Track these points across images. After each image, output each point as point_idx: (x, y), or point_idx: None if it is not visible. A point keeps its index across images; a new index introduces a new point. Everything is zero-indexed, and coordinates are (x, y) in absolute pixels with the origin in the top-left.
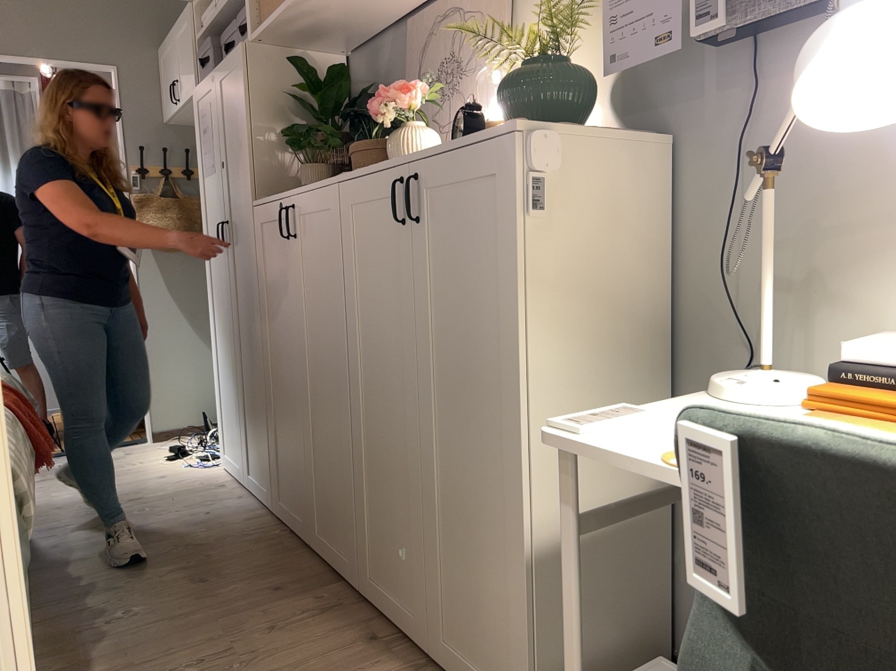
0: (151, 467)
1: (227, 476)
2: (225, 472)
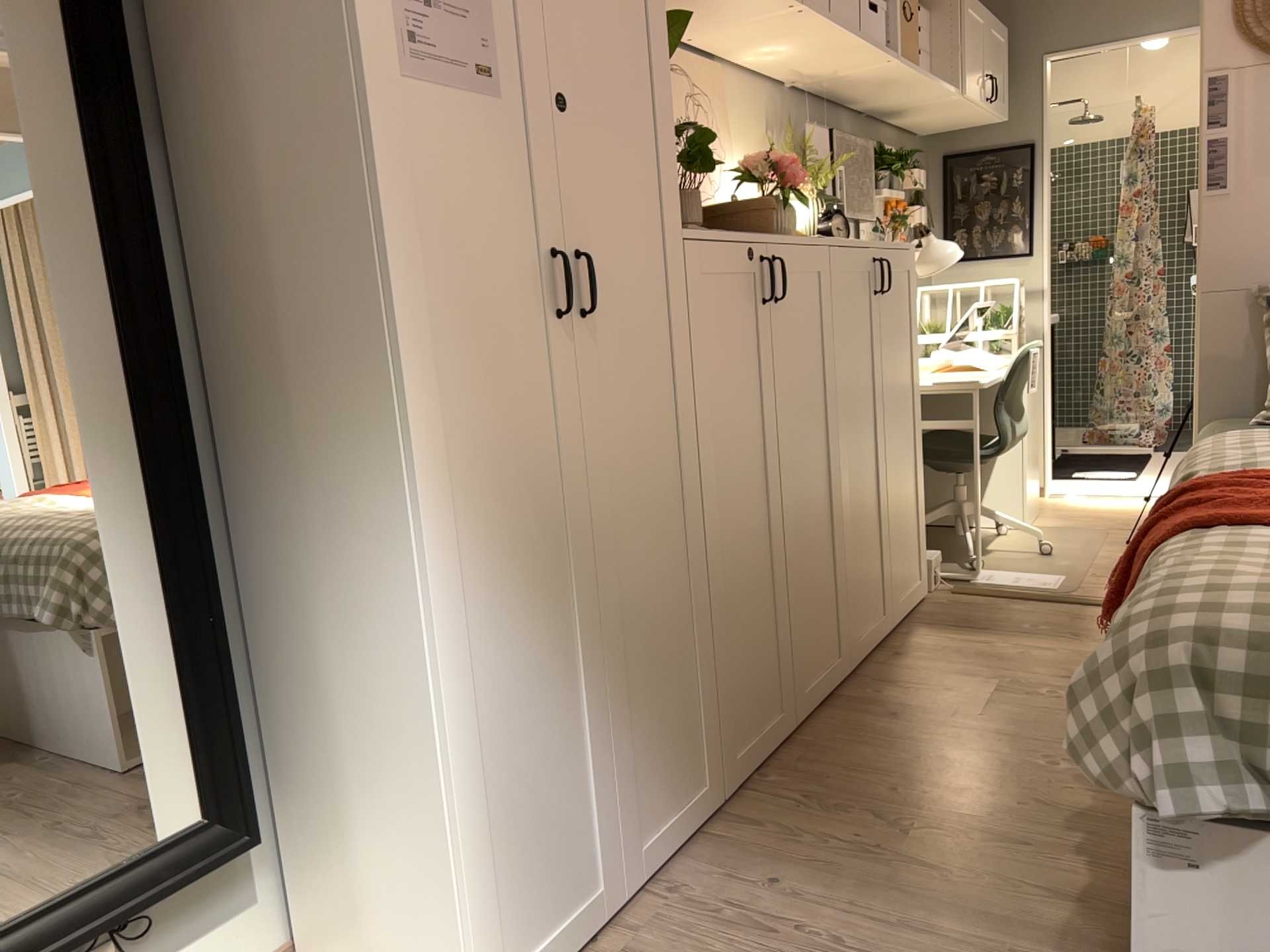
0: None
1: None
2: None
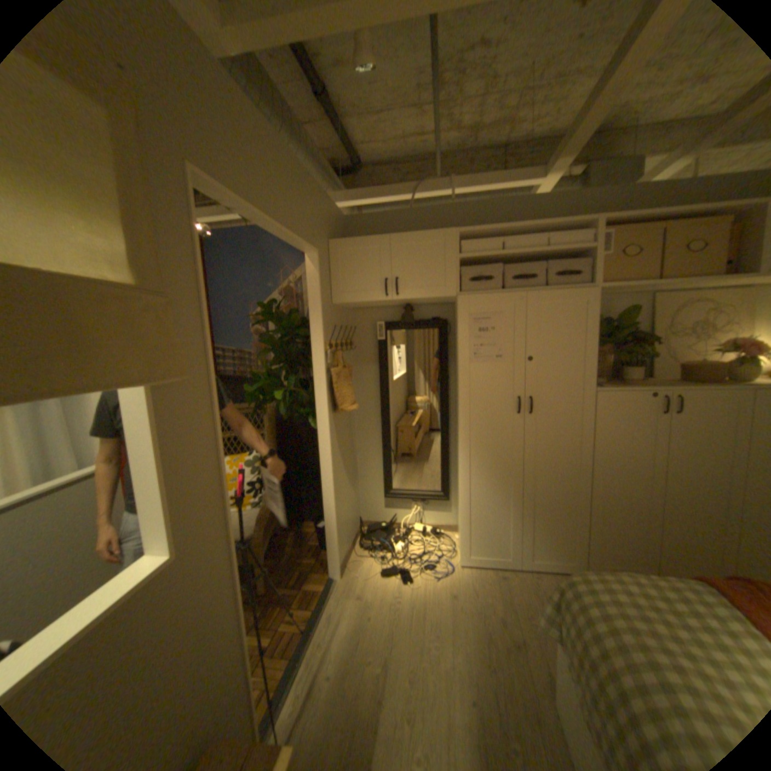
0: (420, 597)
1: (486, 571)
2: (475, 570)
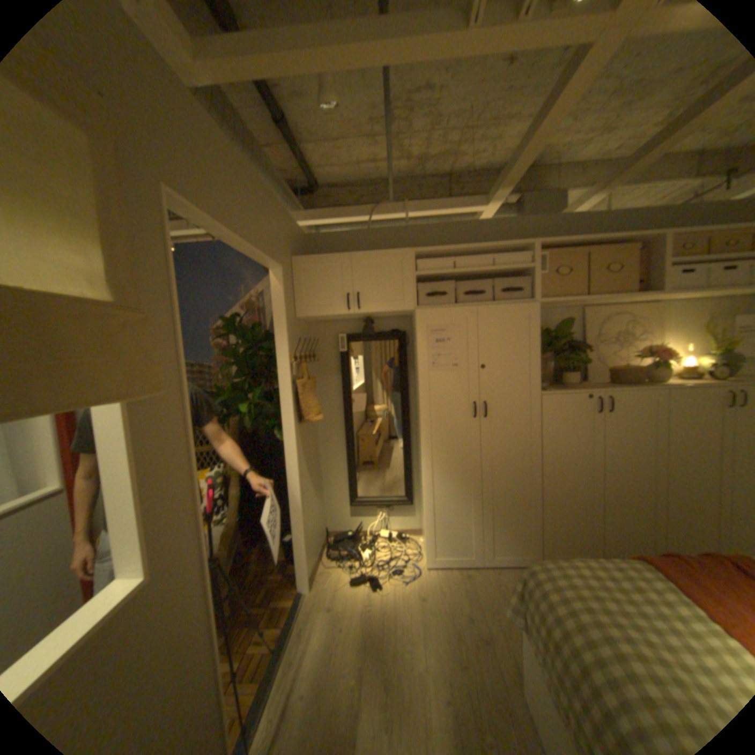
0: (389, 603)
1: (450, 572)
2: (440, 571)
